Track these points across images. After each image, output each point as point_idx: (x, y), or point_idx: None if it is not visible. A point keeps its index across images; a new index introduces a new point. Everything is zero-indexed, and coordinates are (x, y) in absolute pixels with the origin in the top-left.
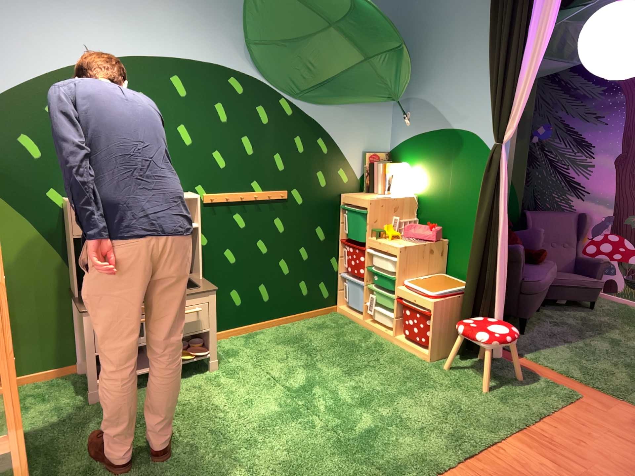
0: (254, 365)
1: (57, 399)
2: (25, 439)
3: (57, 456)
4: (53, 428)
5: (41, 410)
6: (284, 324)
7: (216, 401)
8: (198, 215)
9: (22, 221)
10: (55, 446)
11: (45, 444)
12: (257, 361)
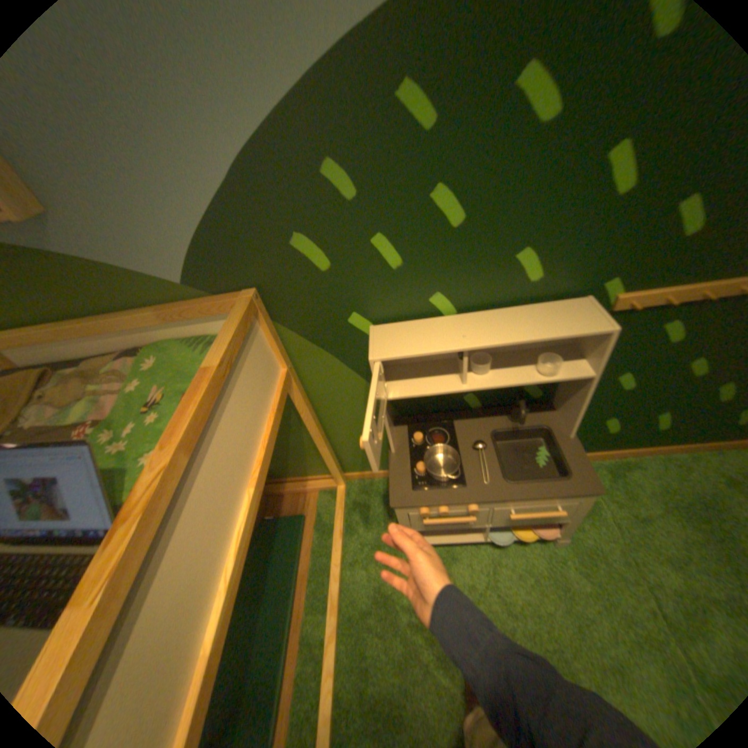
0: (625, 555)
1: (379, 524)
2: (343, 595)
3: (366, 652)
4: (369, 585)
5: (363, 540)
6: (680, 454)
7: (563, 633)
8: (603, 360)
9: (322, 355)
10: (367, 628)
11: (359, 617)
12: (631, 546)
